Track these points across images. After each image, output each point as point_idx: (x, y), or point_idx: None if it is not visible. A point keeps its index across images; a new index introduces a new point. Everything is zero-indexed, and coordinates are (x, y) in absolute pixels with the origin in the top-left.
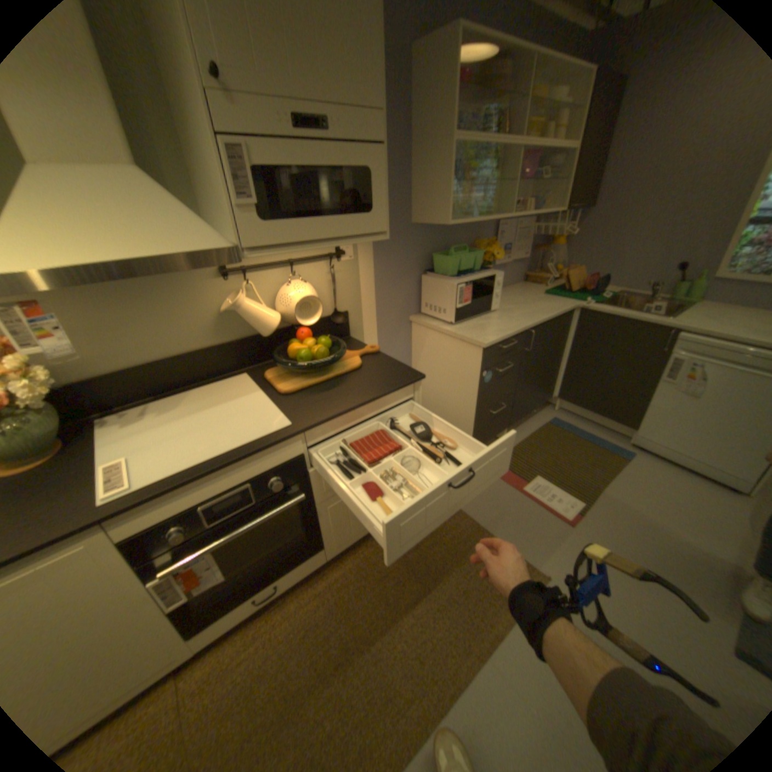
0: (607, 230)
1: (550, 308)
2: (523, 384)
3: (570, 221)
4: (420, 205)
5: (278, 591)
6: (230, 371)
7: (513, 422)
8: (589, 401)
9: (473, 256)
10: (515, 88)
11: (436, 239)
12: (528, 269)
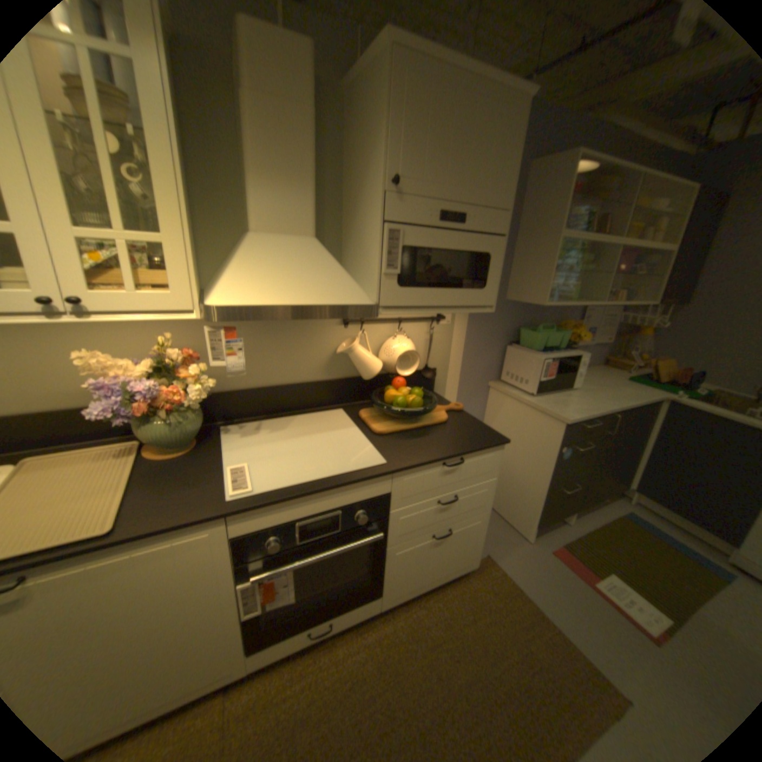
0: (702, 327)
1: (637, 396)
2: (602, 469)
3: (660, 314)
4: (518, 285)
5: (332, 631)
6: (329, 404)
7: (586, 507)
8: (676, 502)
9: (561, 335)
10: (620, 197)
11: (526, 315)
12: (610, 354)
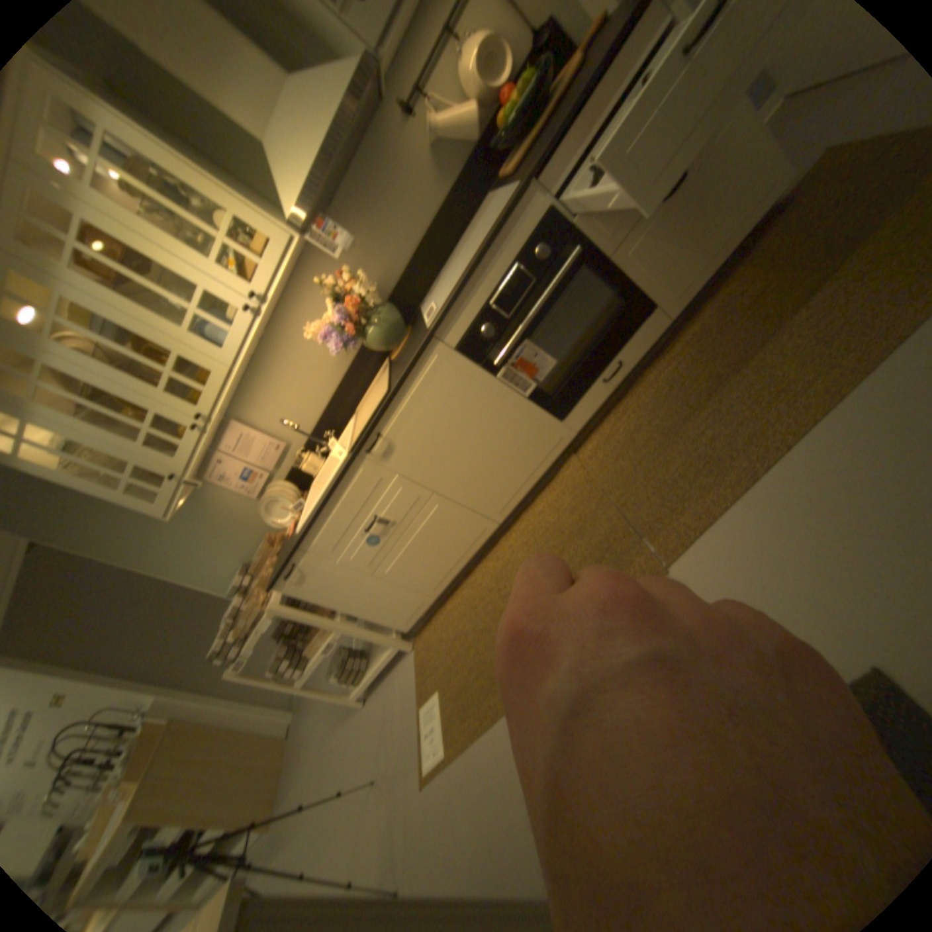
0: None
1: None
2: None
3: None
4: None
5: (629, 364)
6: (480, 202)
7: None
8: None
9: None
10: None
11: None
12: None
